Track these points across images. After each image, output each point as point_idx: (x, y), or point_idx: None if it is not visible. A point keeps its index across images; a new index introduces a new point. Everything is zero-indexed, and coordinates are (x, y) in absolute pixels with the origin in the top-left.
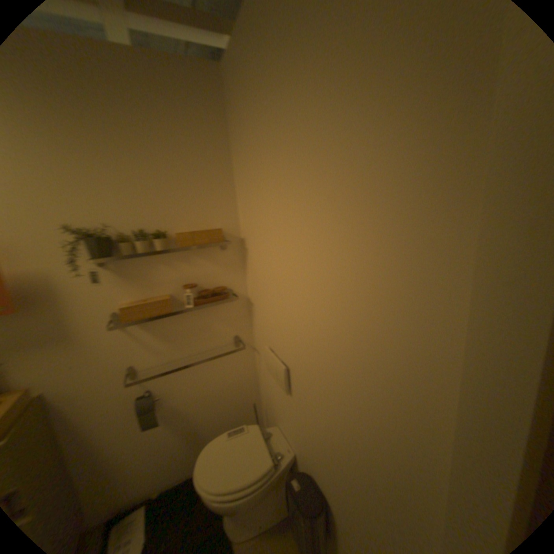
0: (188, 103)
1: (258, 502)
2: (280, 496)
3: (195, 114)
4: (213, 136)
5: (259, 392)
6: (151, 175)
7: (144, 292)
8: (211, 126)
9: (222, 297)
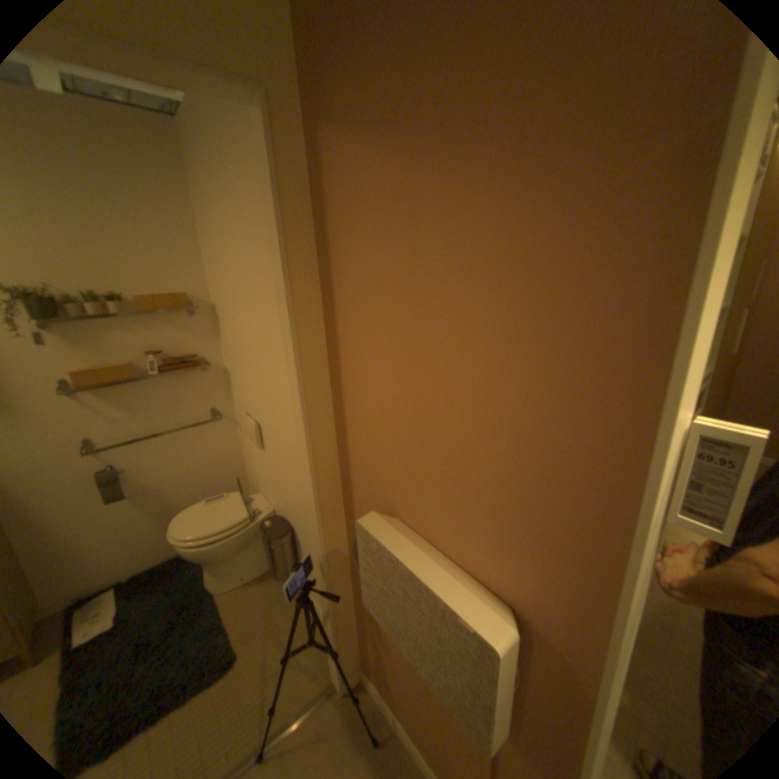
0: (142, 161)
1: (236, 548)
2: (263, 551)
3: (152, 173)
4: (174, 197)
5: (246, 470)
6: (104, 234)
7: (102, 358)
8: (172, 186)
9: (196, 366)
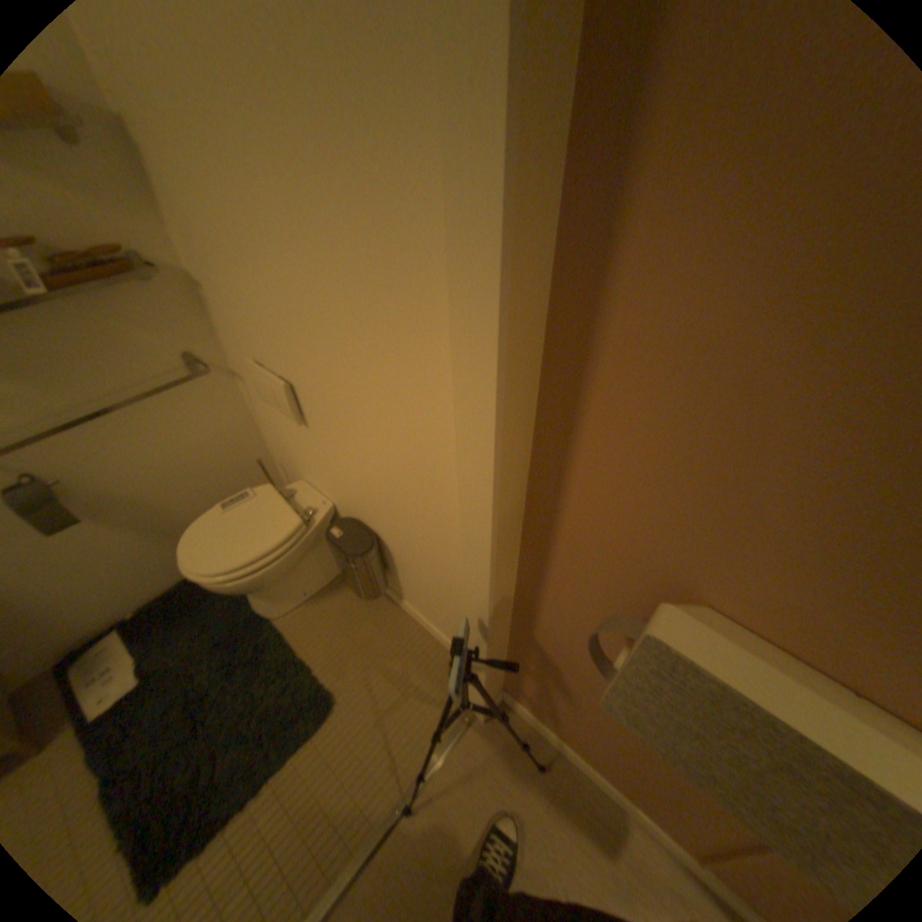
0: None
1: (292, 567)
2: (325, 556)
3: None
4: None
5: (264, 444)
6: None
7: None
8: None
9: (122, 272)
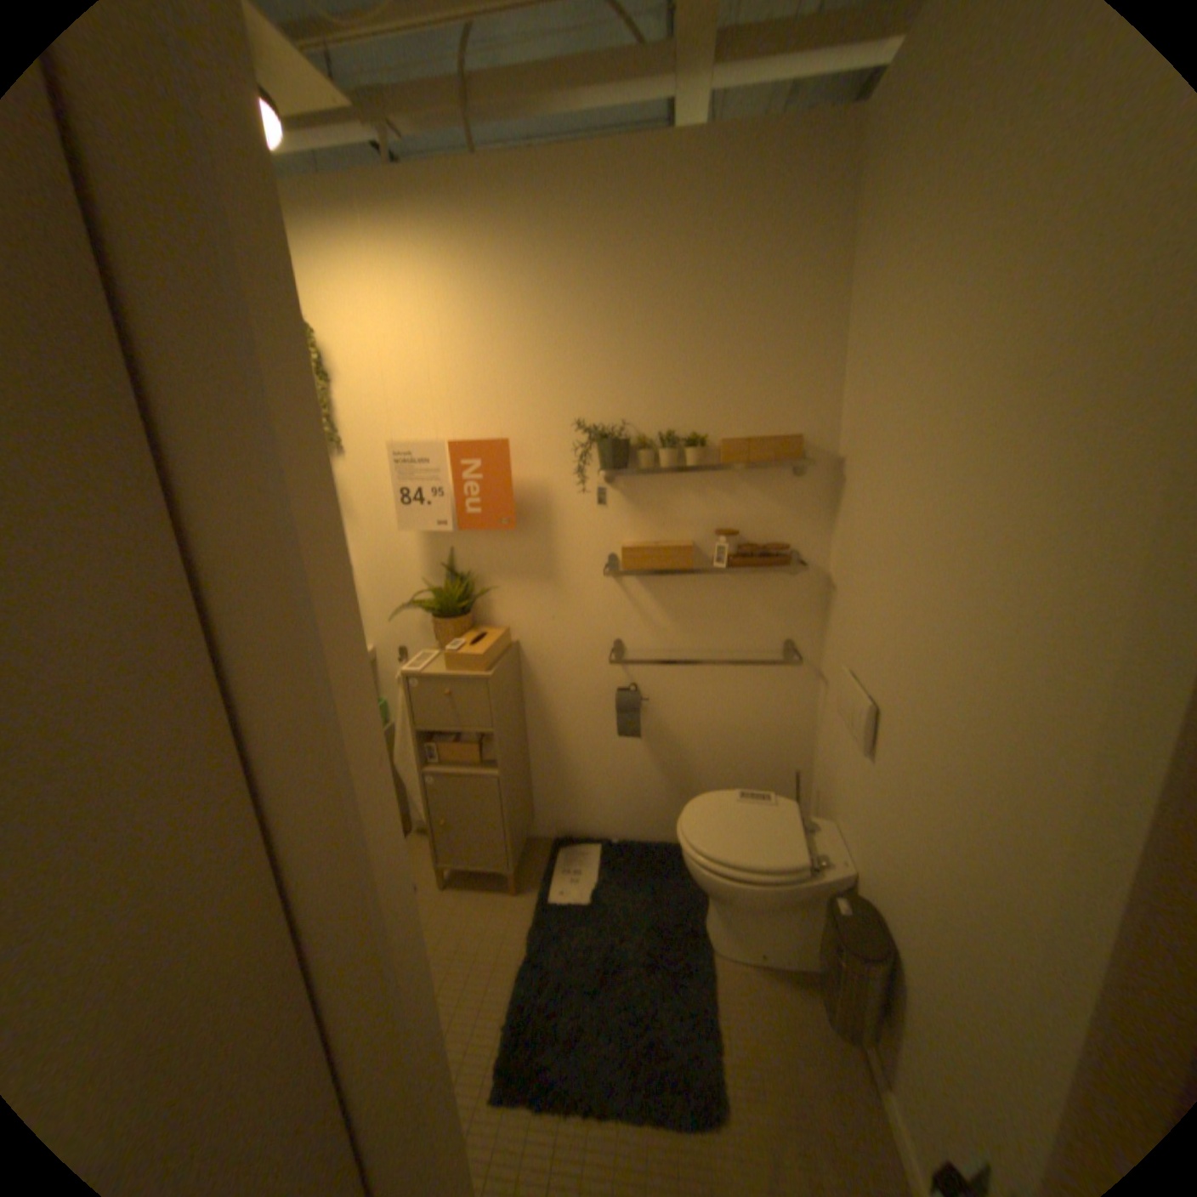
0: (789, 202)
1: (773, 908)
2: (815, 933)
3: (799, 221)
4: (824, 257)
5: (814, 760)
6: (704, 341)
7: (659, 531)
8: (825, 238)
9: (781, 564)
